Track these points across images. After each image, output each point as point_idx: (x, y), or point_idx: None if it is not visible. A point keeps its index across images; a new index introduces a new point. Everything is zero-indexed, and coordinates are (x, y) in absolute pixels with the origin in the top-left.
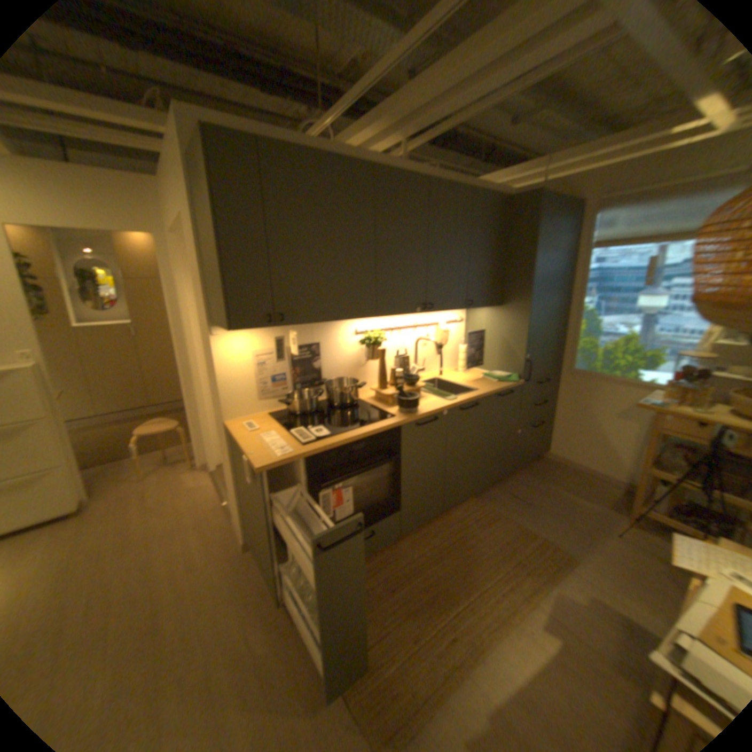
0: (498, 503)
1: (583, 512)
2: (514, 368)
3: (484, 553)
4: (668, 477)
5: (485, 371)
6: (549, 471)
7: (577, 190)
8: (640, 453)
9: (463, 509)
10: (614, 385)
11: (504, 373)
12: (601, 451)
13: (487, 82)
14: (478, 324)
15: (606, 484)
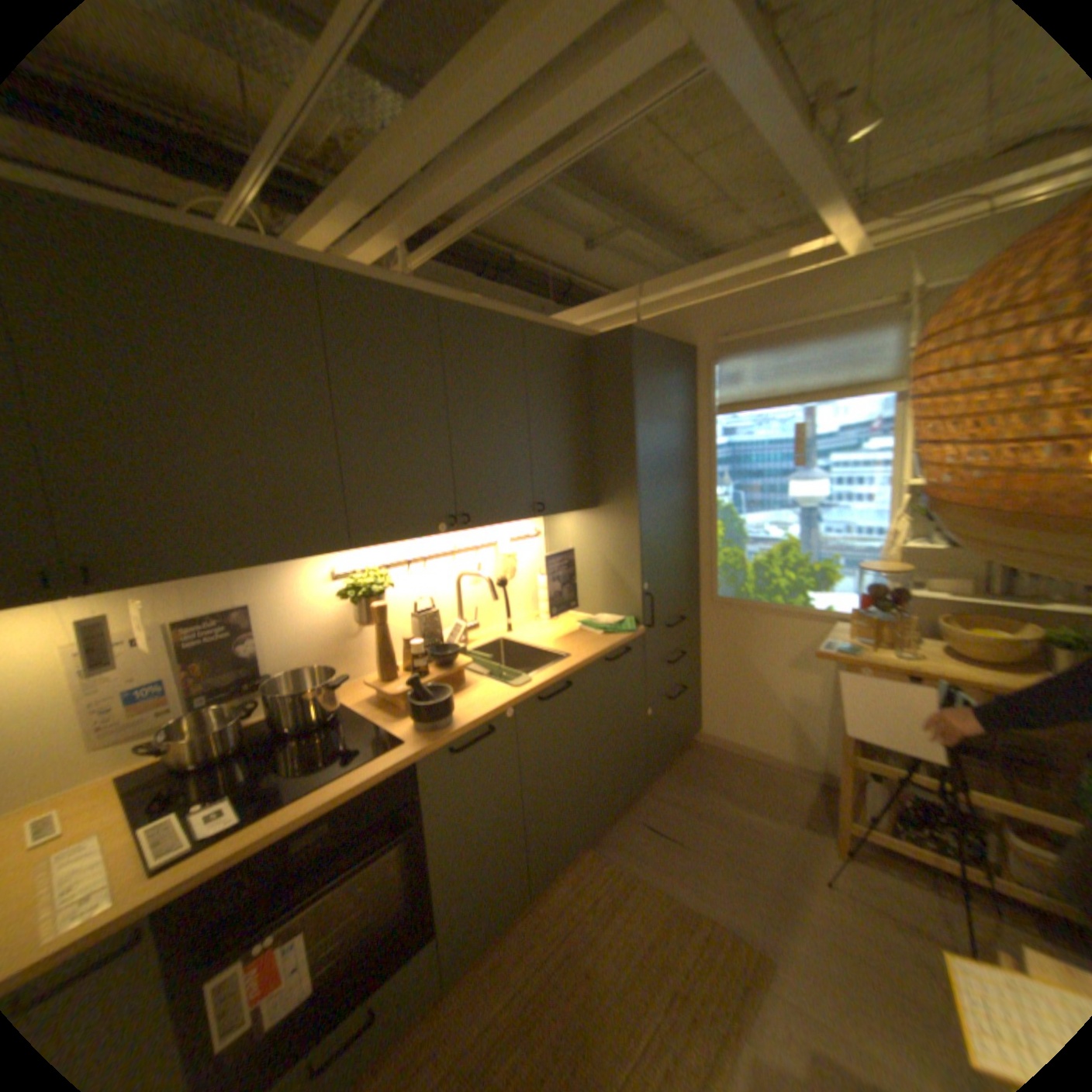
0: (629, 853)
1: (767, 843)
2: (627, 608)
3: (610, 987)
4: (882, 770)
5: (584, 616)
6: (705, 767)
7: (682, 334)
8: (830, 722)
9: (569, 880)
10: (777, 618)
11: (613, 617)
12: (776, 725)
13: (509, 142)
14: (565, 539)
15: (790, 779)
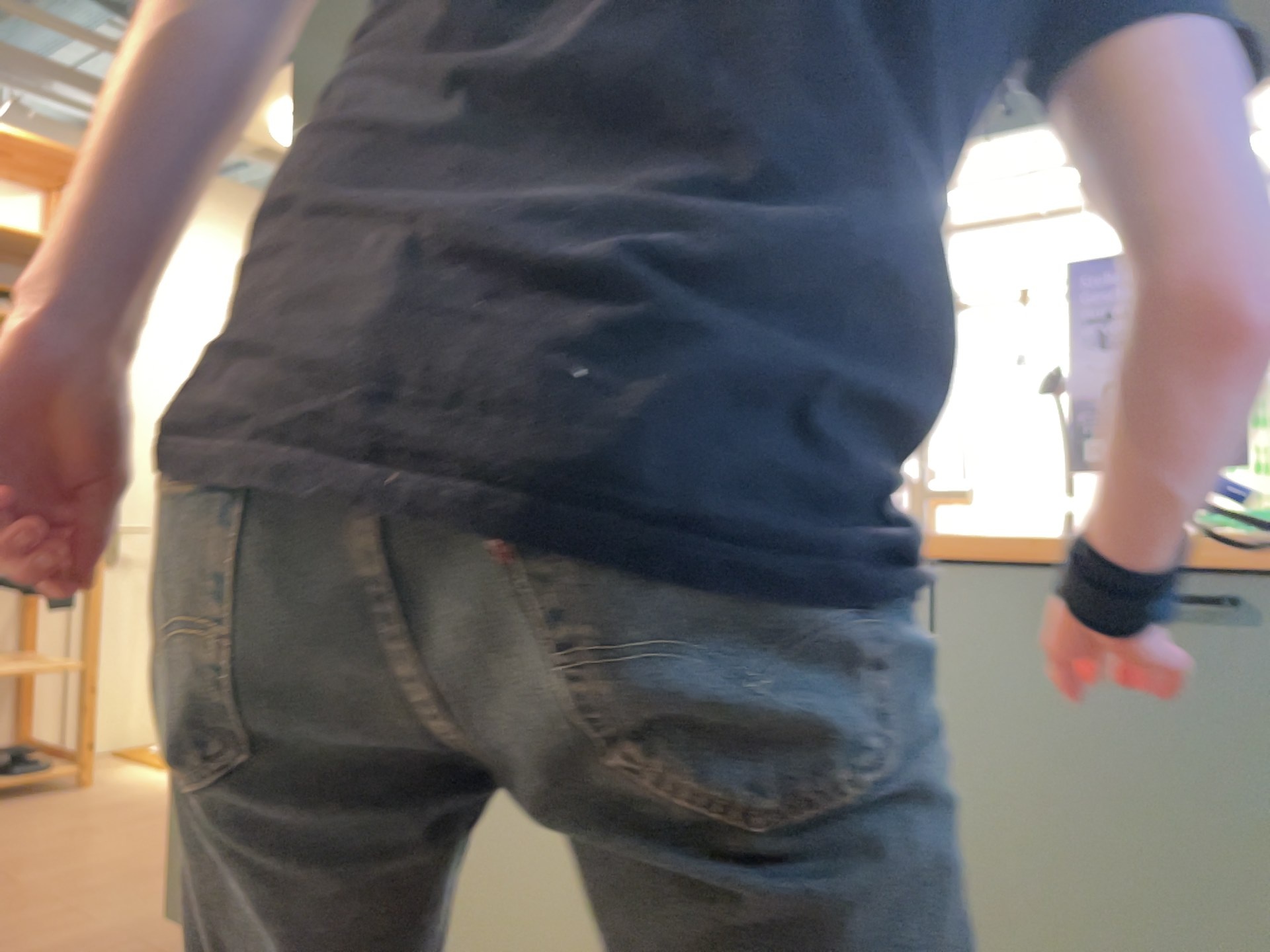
0: None
1: None
2: None
3: None
4: None
5: None
6: None
7: None
8: None
9: None
10: None
11: None
12: None
13: None
14: None
15: None
